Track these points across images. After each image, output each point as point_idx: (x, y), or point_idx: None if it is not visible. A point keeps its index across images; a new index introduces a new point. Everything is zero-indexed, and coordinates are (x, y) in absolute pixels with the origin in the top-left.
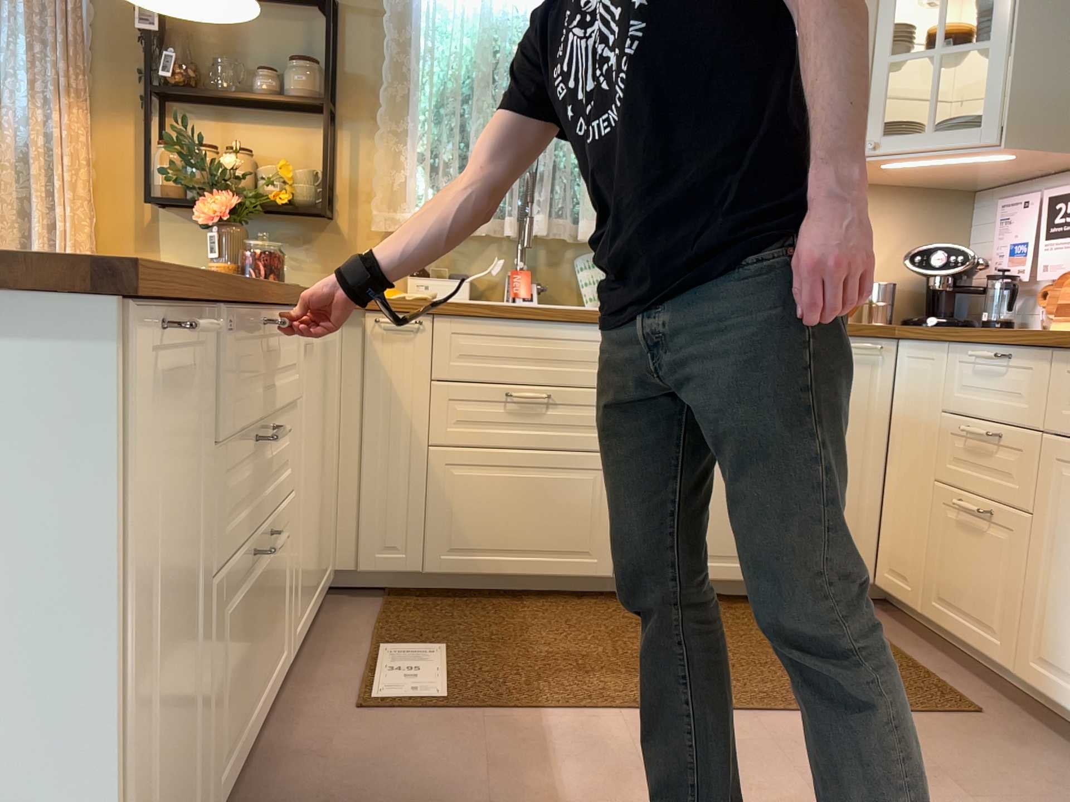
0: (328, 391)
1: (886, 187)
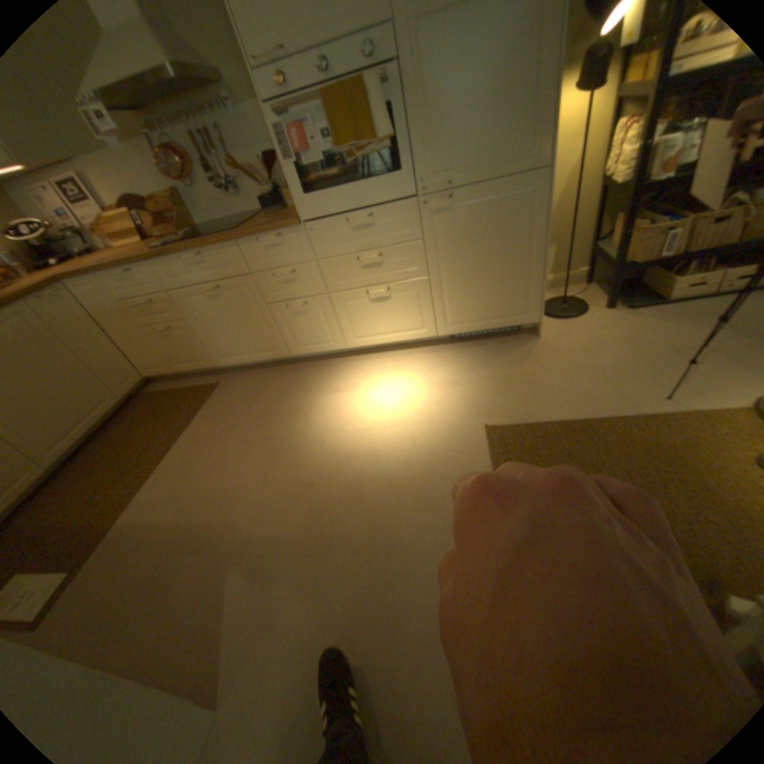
0: None
1: None
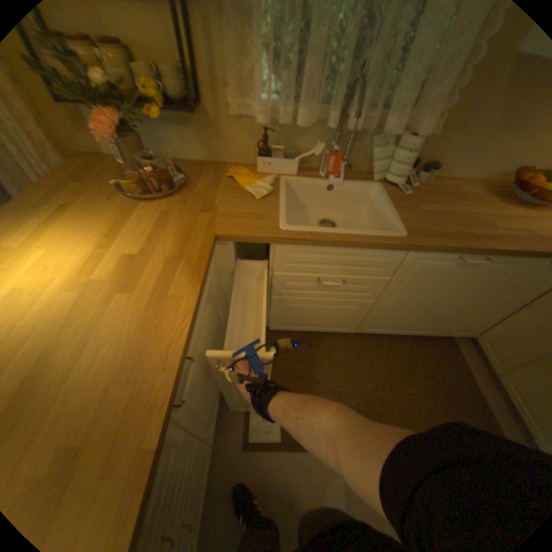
0: (212, 312)
1: None
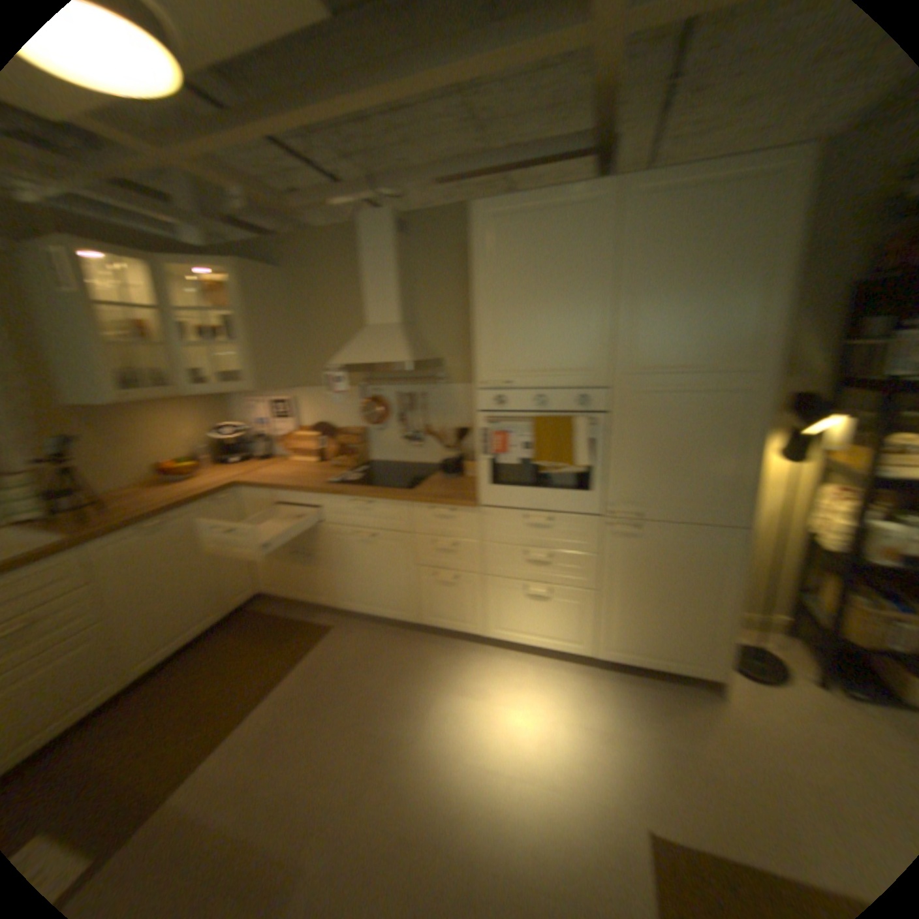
0: None
1: (176, 396)
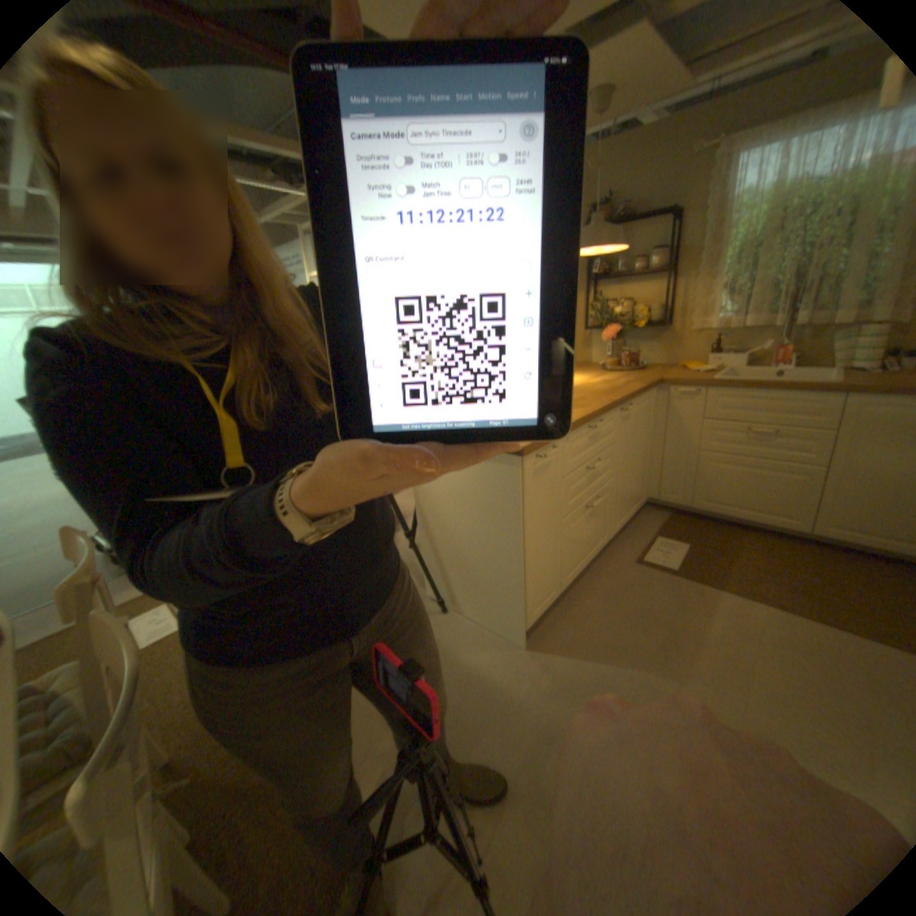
0: (645, 425)
1: None
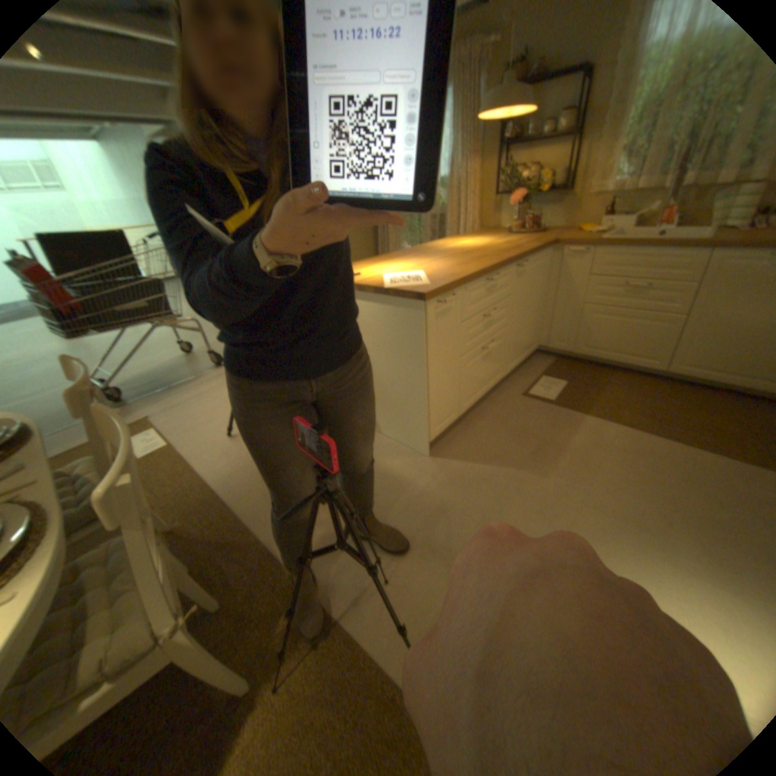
0: (538, 280)
1: None
